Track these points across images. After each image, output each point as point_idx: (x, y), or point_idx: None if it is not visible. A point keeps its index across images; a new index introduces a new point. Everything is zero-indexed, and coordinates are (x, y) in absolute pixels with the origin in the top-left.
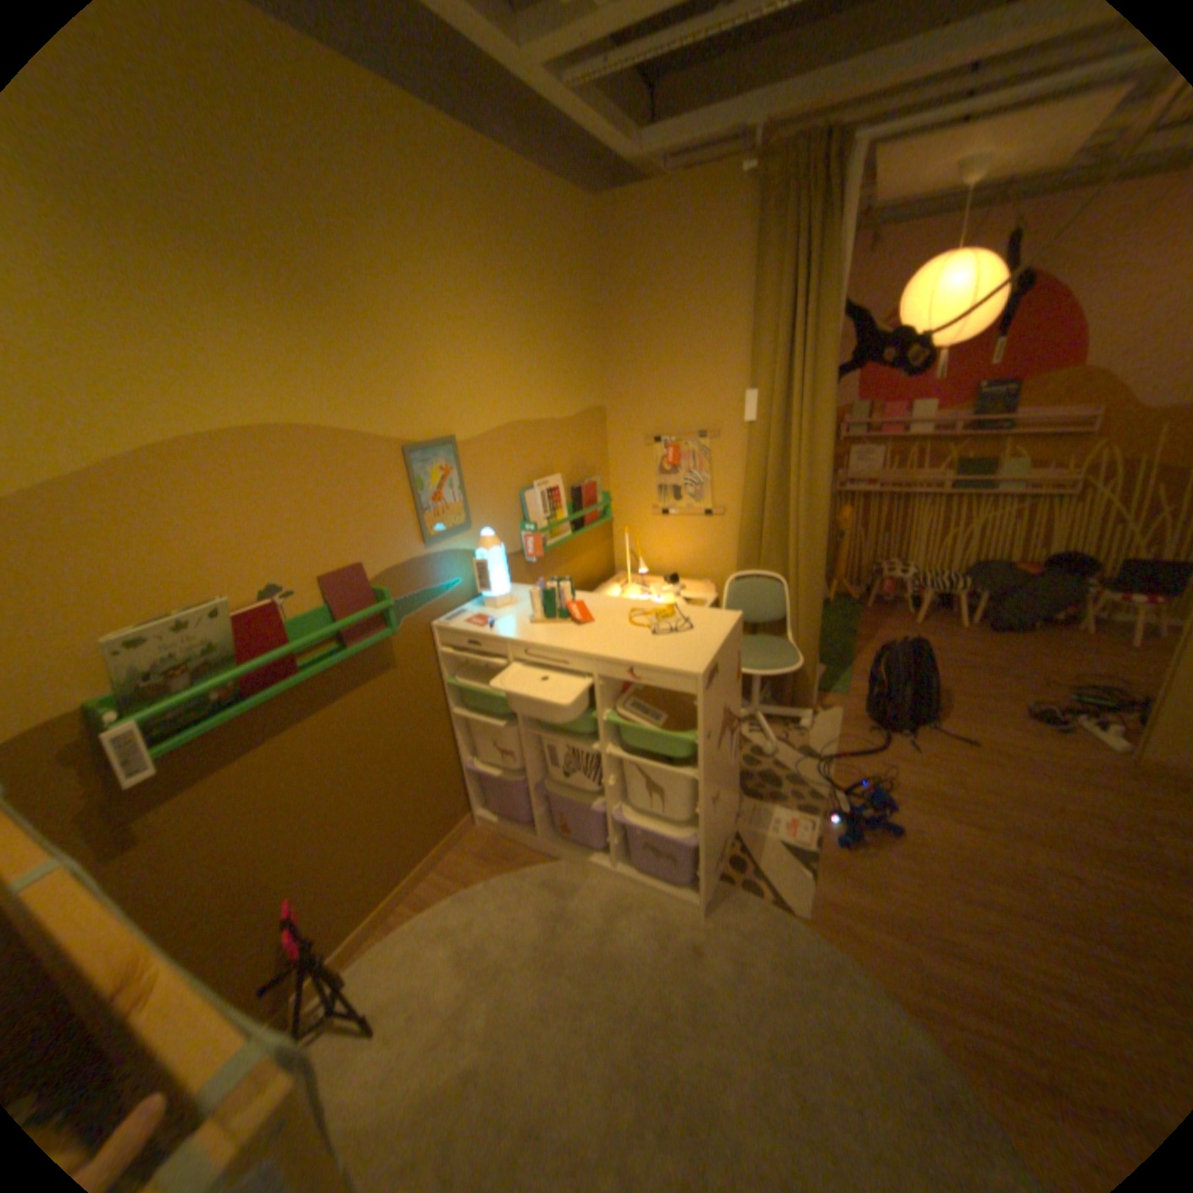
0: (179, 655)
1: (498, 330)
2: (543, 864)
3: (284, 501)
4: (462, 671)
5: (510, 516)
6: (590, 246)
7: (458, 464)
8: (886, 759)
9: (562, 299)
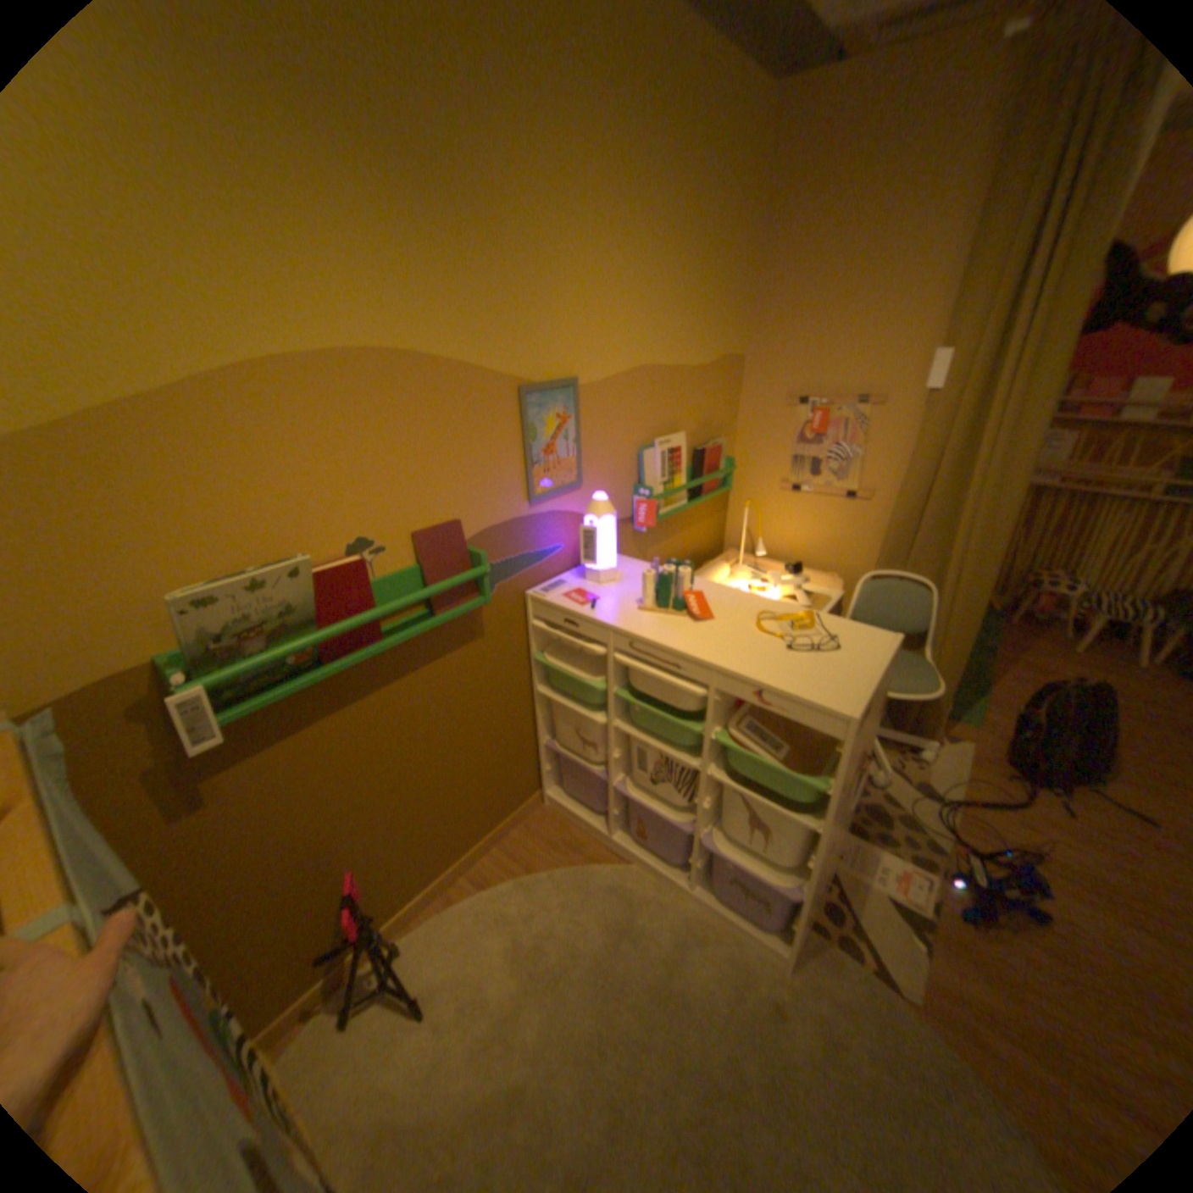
0: (255, 615)
1: (644, 249)
2: (612, 863)
3: (384, 441)
4: (552, 646)
5: (625, 476)
6: (764, 148)
7: (577, 412)
8: (1030, 819)
9: (720, 215)
